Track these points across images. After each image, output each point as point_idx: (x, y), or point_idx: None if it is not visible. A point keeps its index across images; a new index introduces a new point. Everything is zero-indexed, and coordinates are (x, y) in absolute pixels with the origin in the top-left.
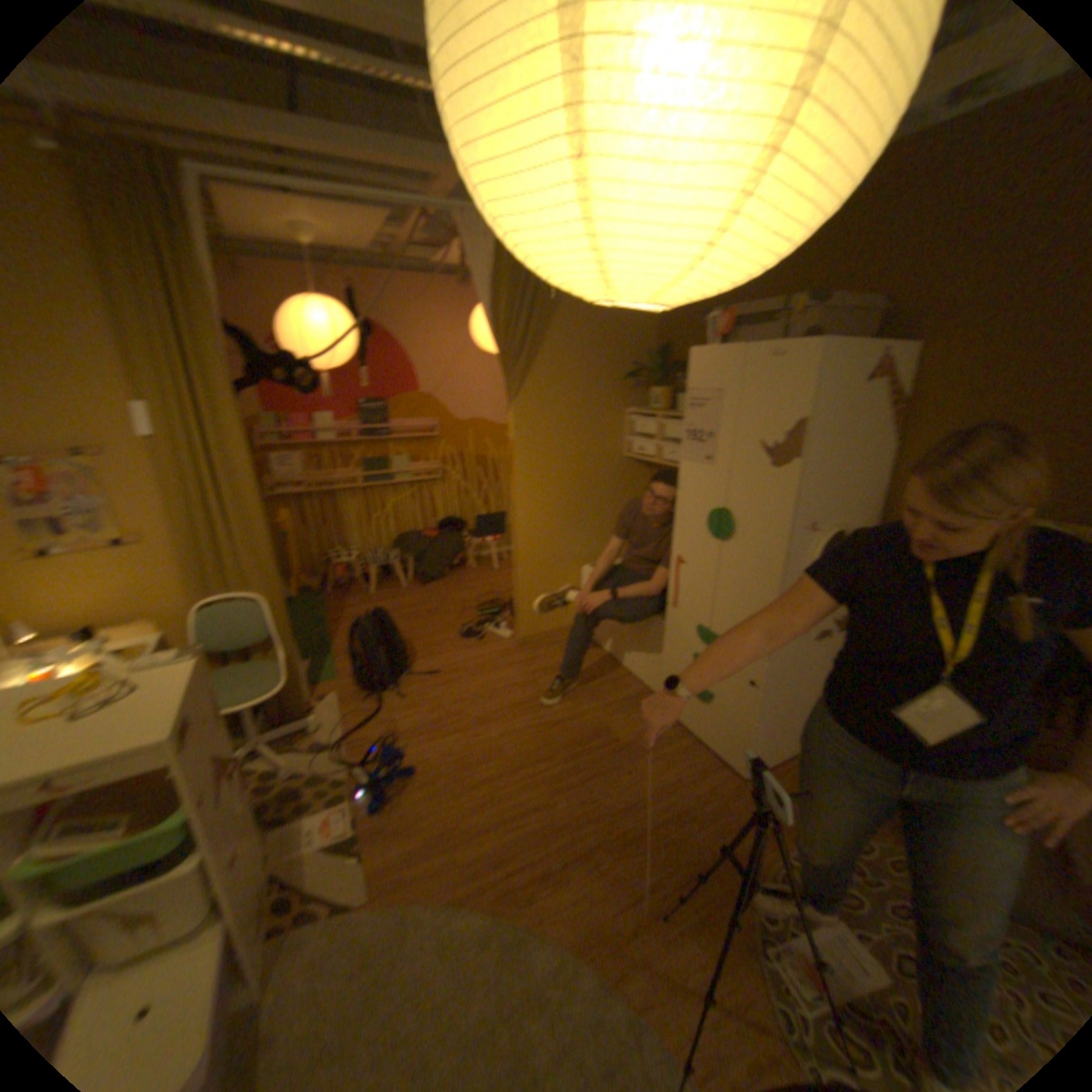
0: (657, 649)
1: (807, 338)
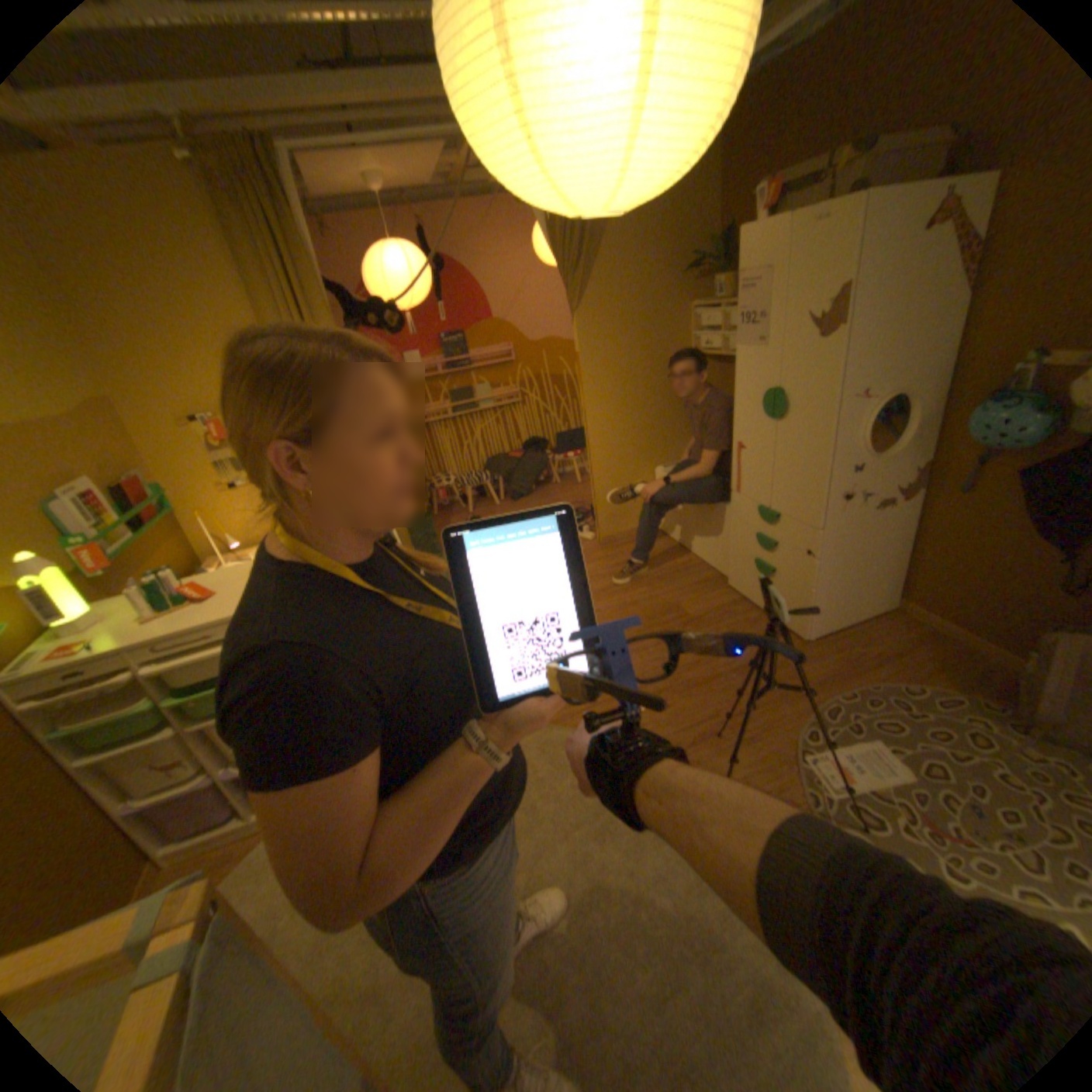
0: (726, 536)
1: (851, 194)
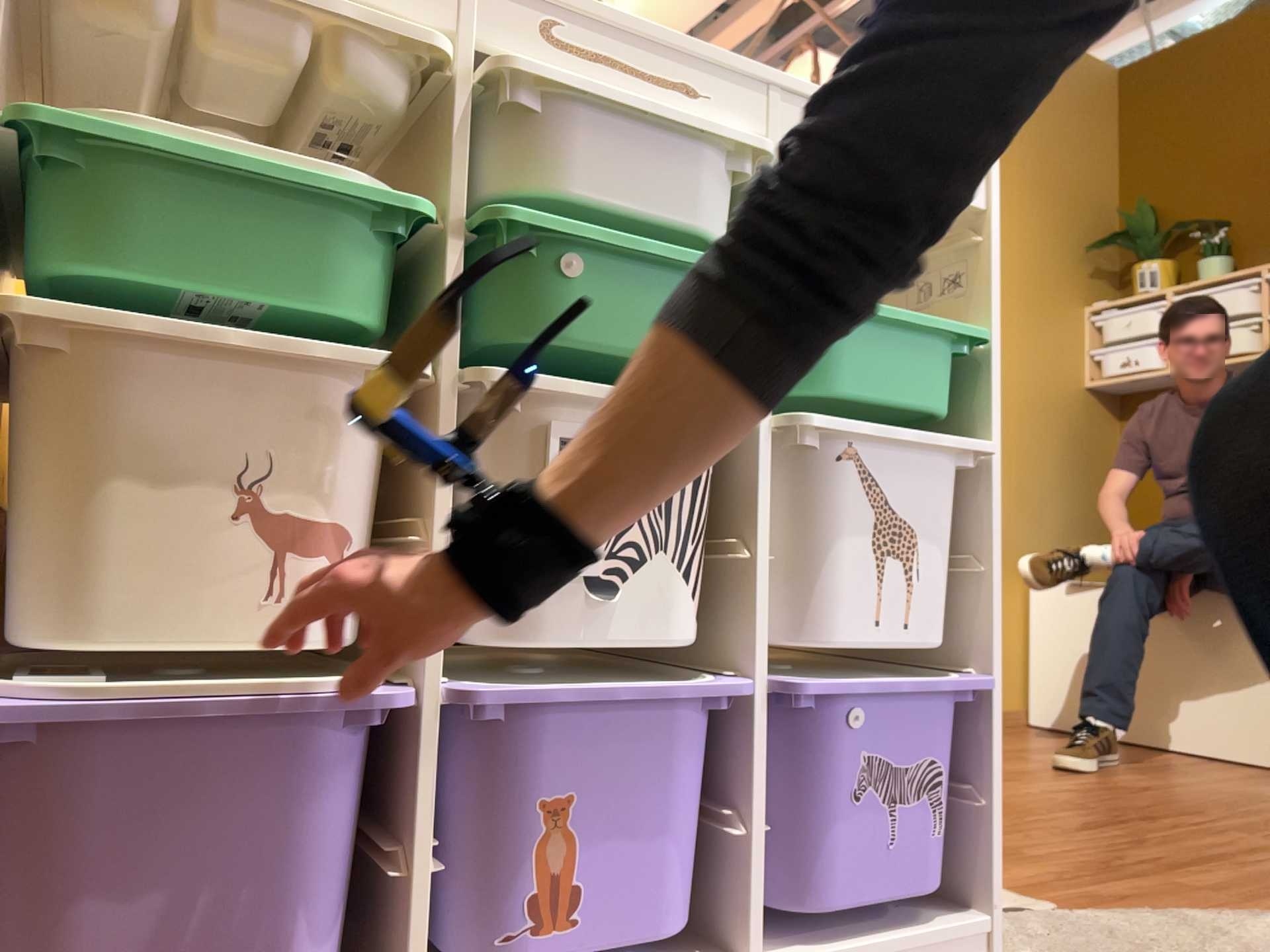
0: None
1: None
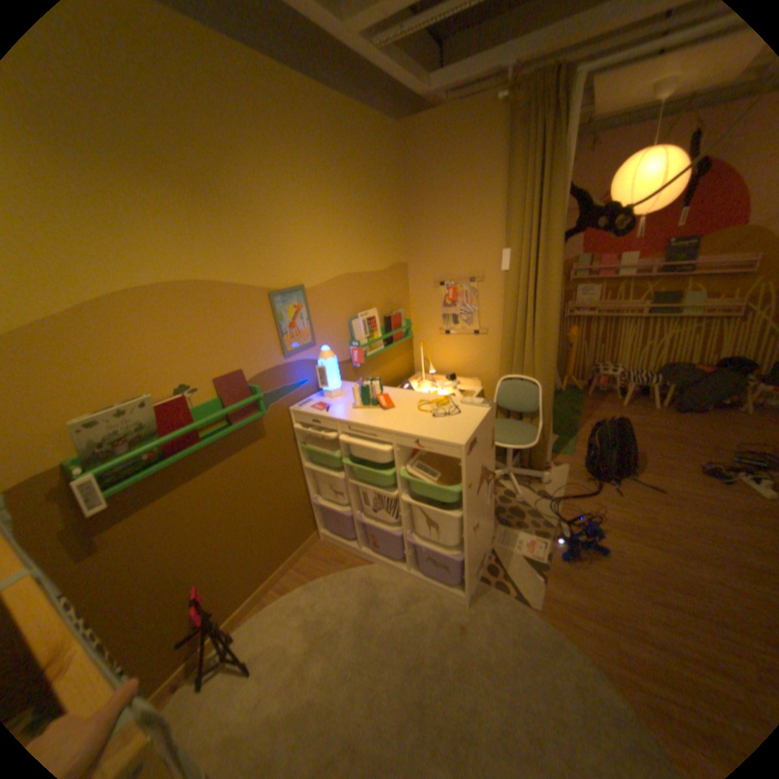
0: None
1: None
